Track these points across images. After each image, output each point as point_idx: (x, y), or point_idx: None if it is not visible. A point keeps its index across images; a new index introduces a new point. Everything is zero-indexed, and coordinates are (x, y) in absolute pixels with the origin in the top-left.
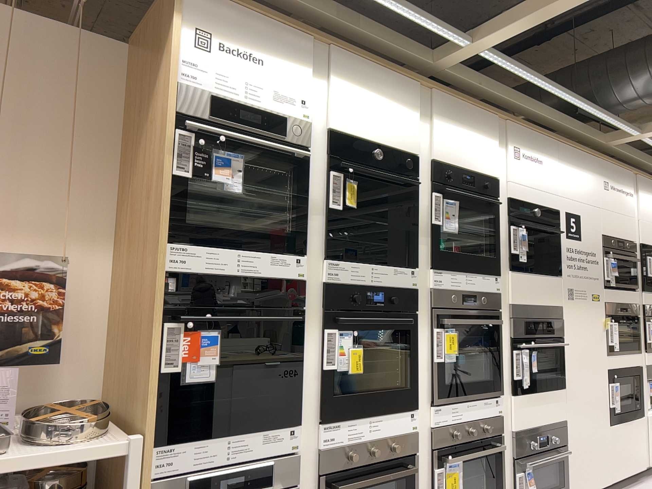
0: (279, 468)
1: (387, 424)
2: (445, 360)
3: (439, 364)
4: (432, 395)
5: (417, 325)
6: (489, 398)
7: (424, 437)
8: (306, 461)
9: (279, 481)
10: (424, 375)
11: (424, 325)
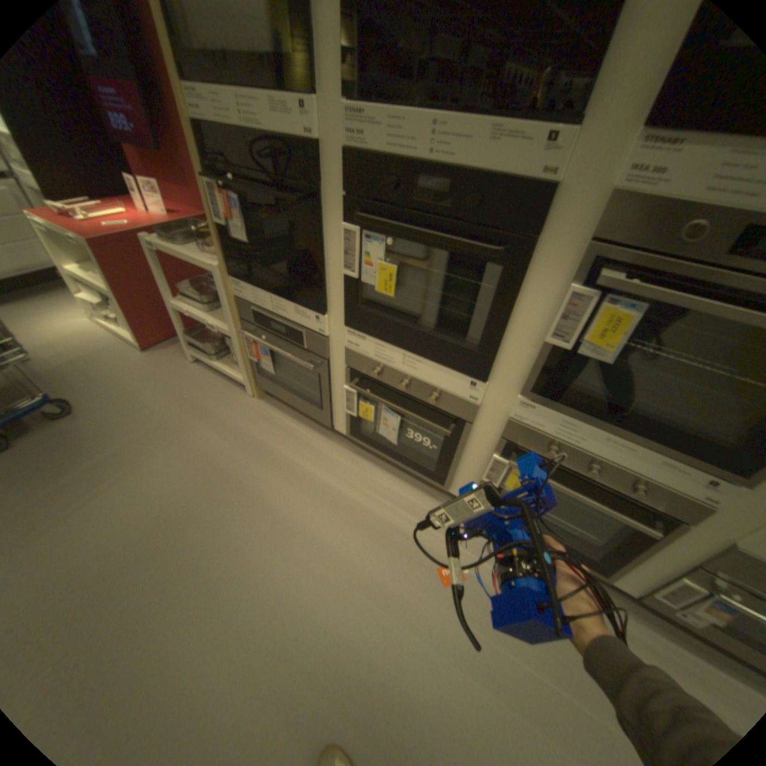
0: (311, 340)
1: (429, 371)
2: (580, 352)
3: (560, 351)
4: (526, 383)
5: (523, 264)
6: (692, 468)
7: (494, 418)
8: (338, 349)
9: (312, 348)
10: (521, 350)
11: (554, 270)
